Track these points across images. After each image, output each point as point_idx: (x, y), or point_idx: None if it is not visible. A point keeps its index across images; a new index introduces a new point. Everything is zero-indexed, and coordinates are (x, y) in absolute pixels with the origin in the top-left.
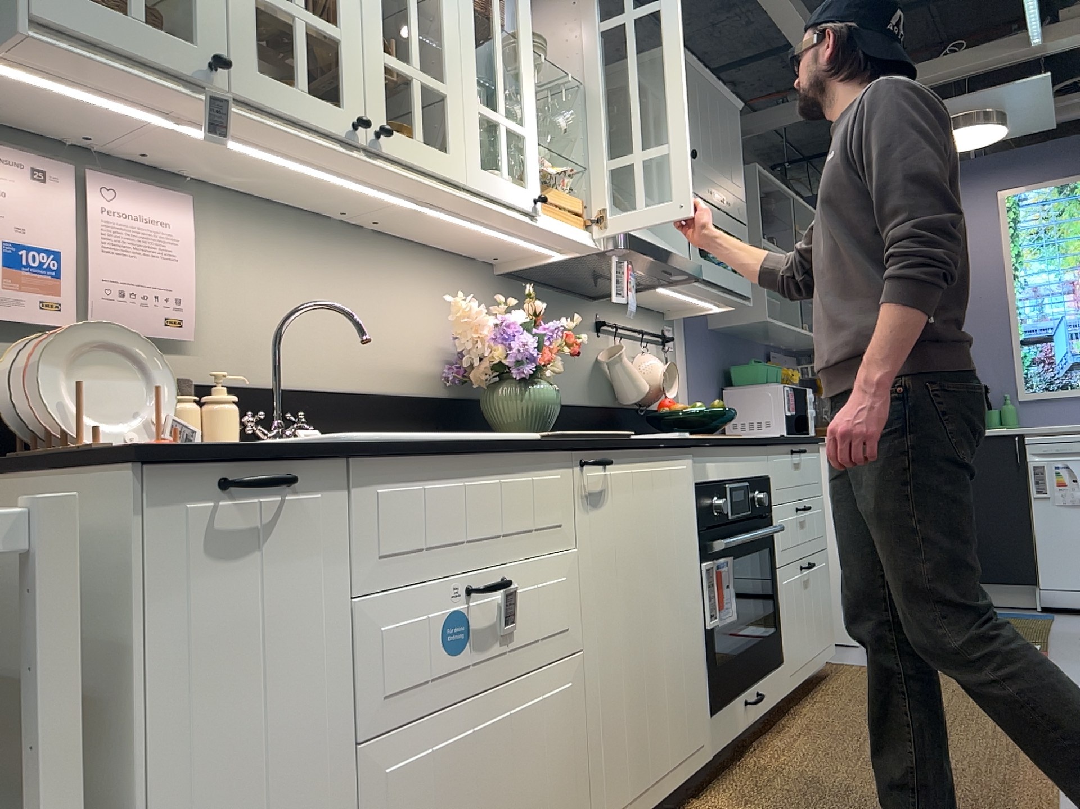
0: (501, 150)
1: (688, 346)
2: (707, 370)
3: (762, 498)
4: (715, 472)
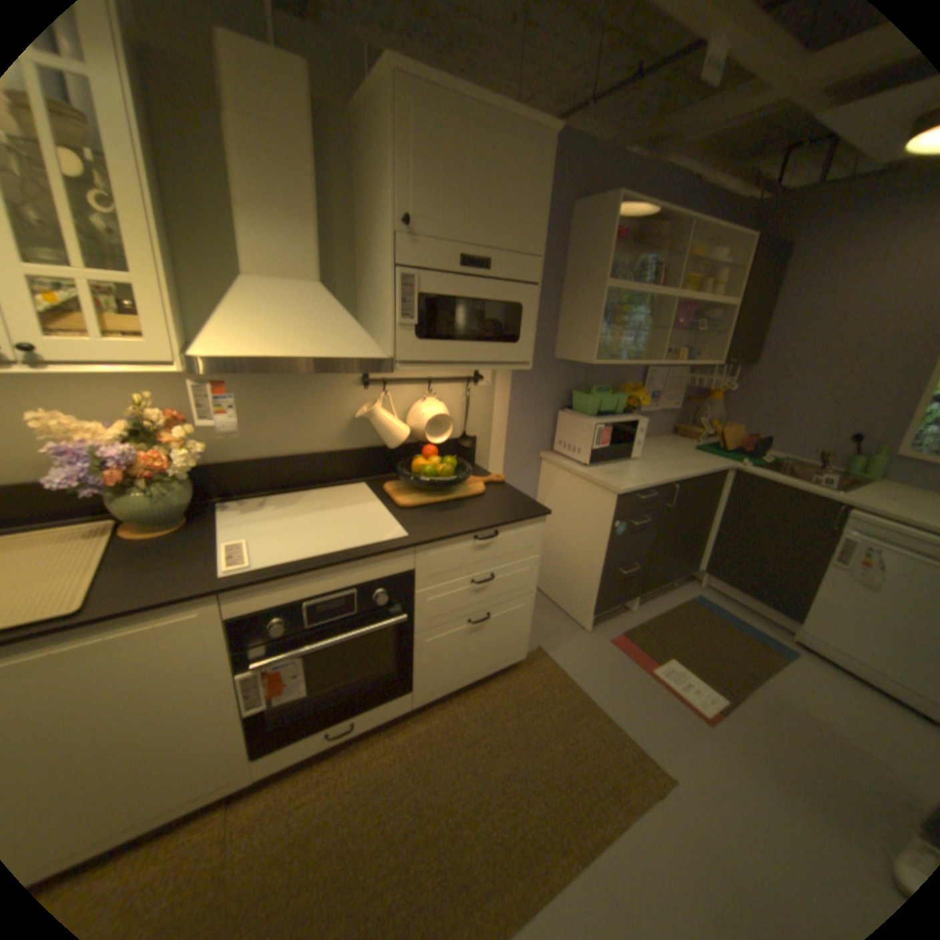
0: None
1: (512, 378)
2: (540, 395)
3: (379, 597)
4: (277, 598)
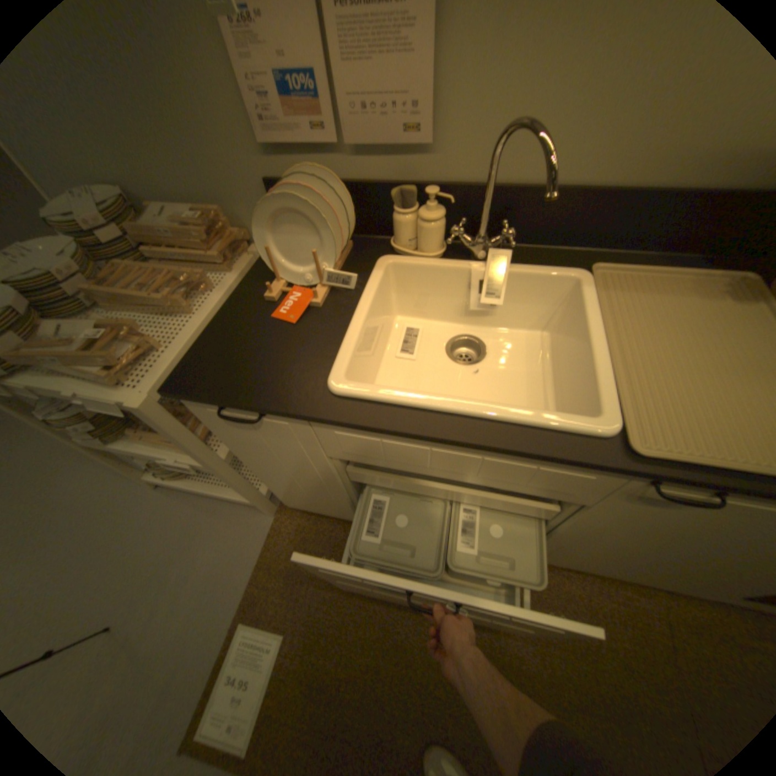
0: None
1: None
2: None
3: None
4: None
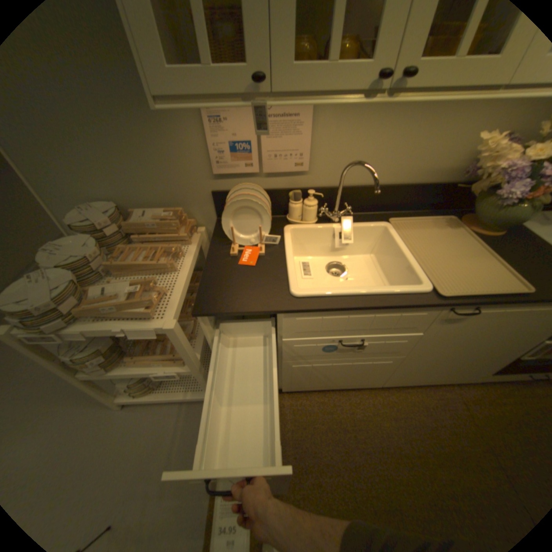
0: None
1: None
2: None
3: None
4: None
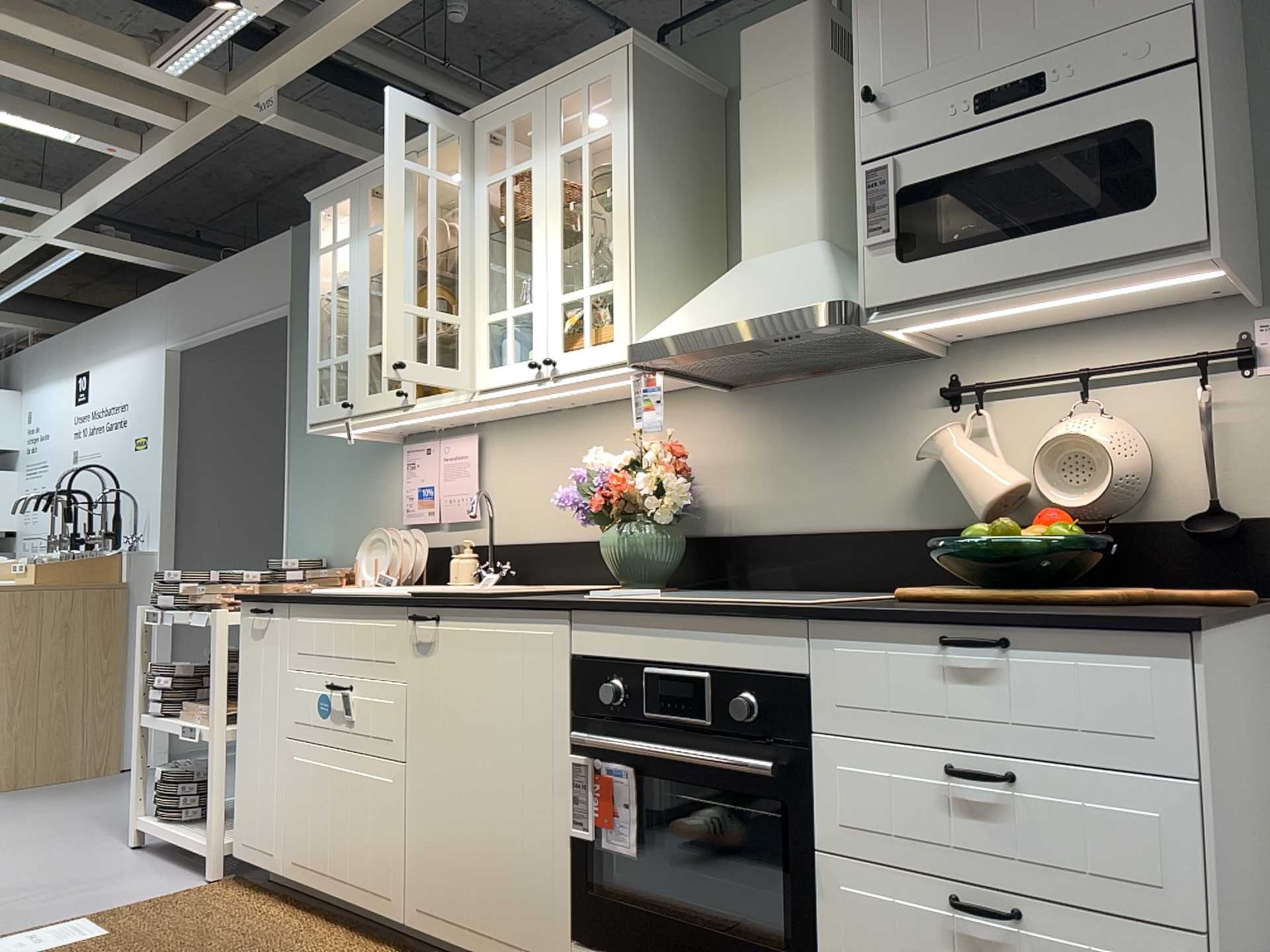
0: (506, 339)
1: None
2: None
3: (739, 708)
4: (617, 647)
